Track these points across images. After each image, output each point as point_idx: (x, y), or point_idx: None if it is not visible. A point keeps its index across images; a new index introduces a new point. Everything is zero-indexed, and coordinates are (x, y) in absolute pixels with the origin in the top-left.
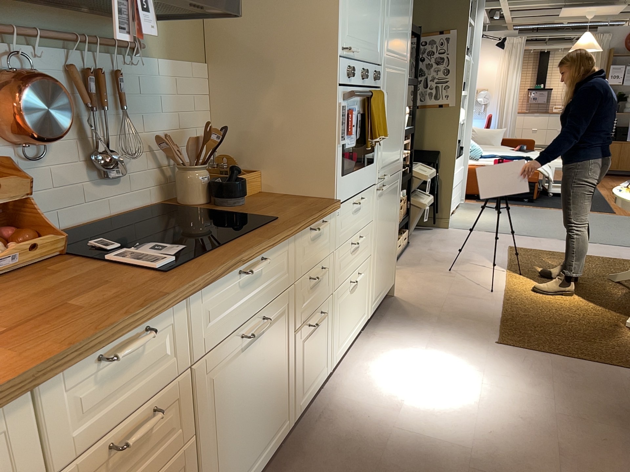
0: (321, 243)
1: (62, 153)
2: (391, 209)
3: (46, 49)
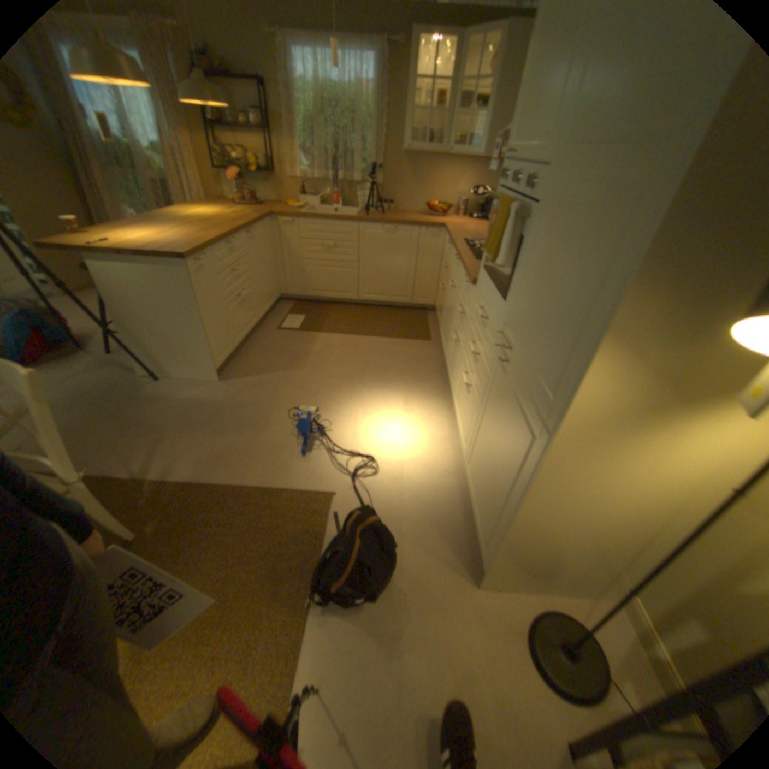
0: (466, 297)
1: None
2: (508, 436)
3: None
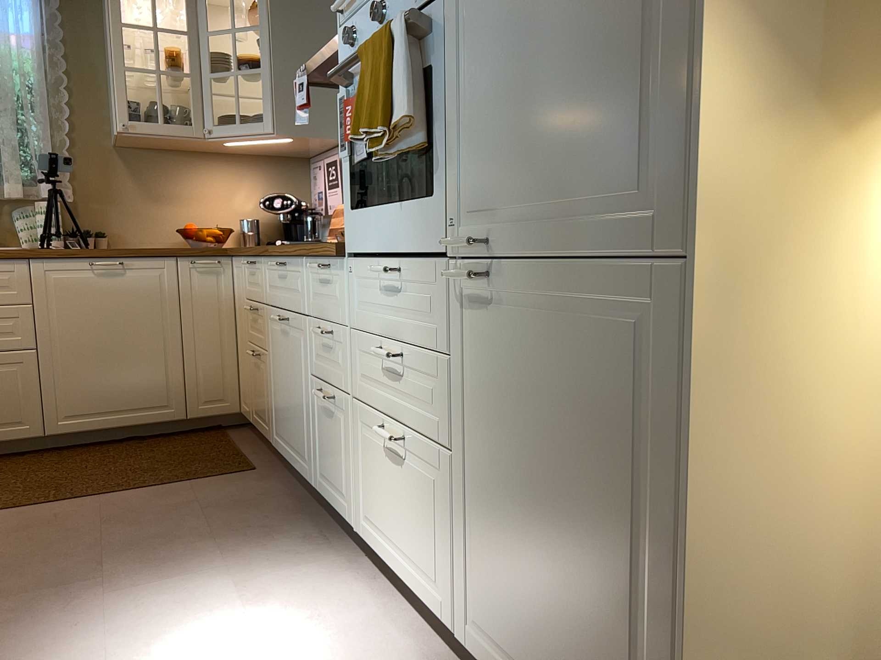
0: (331, 297)
1: None
2: (580, 413)
3: None
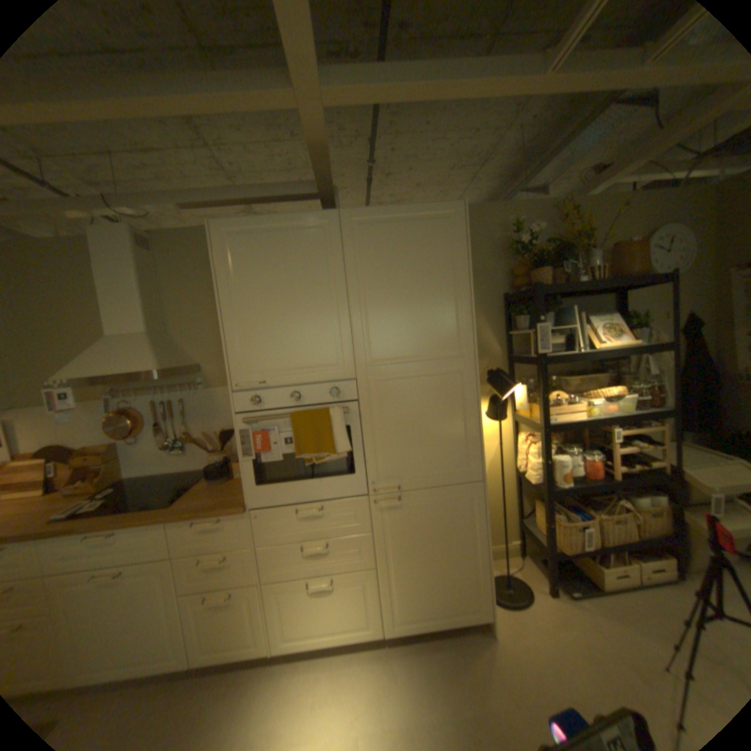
0: (219, 539)
1: (146, 441)
2: (445, 527)
3: (138, 396)
